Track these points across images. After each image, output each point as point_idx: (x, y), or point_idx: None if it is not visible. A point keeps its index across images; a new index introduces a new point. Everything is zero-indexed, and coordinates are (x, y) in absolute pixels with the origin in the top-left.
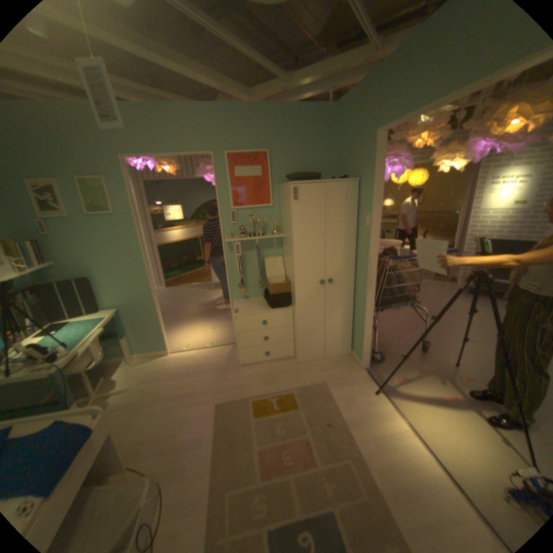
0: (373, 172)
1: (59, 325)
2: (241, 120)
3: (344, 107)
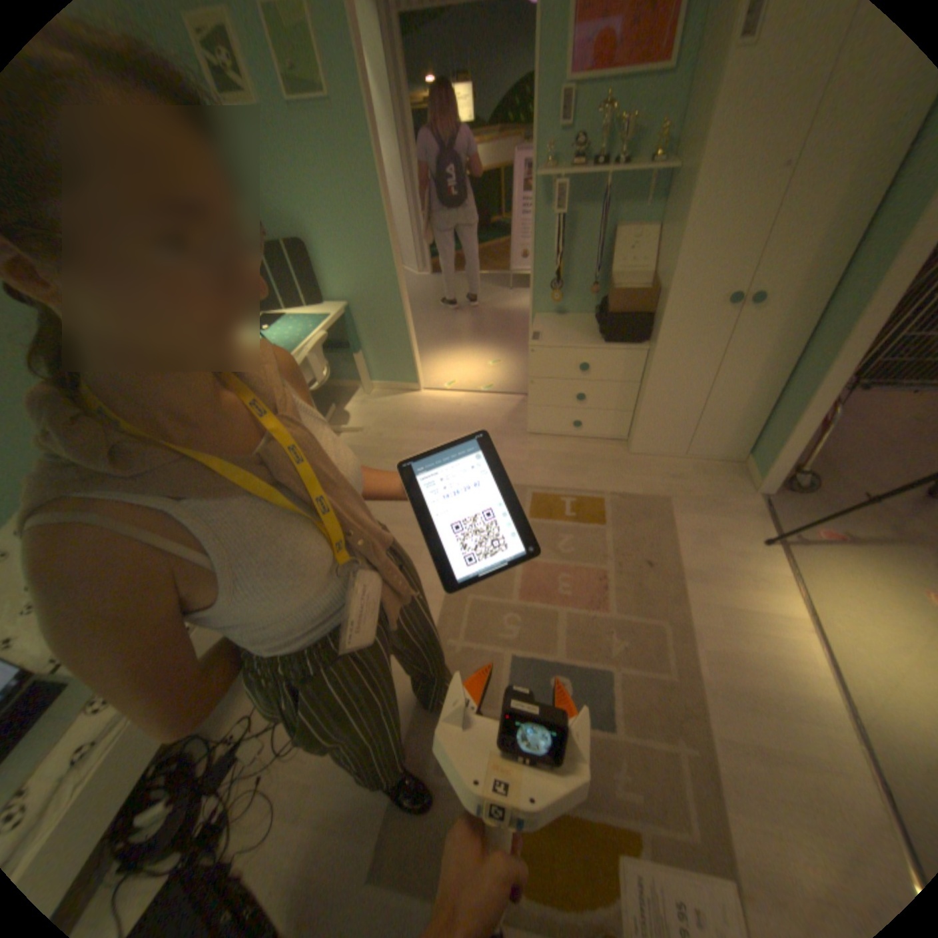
0: None
1: (272, 317)
2: None
3: None
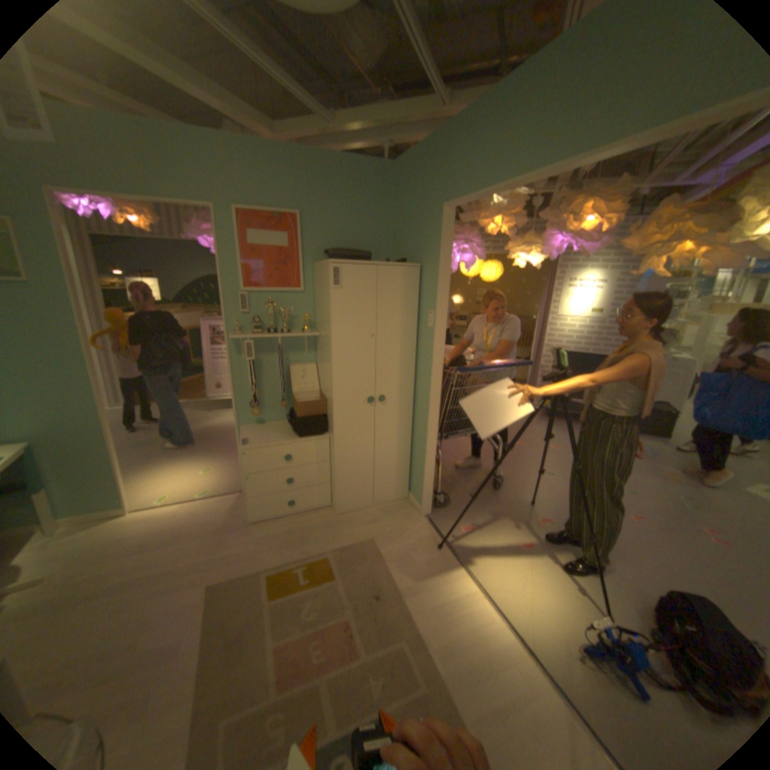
0: (437, 259)
1: None
2: (259, 163)
3: (403, 169)
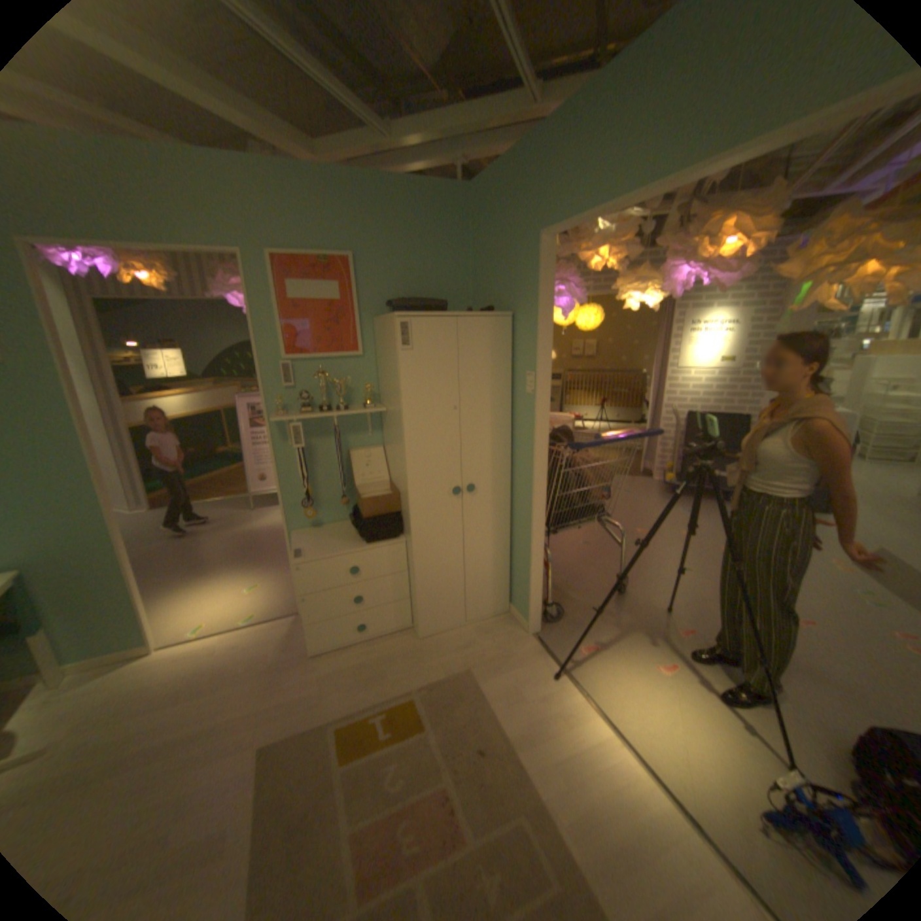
0: (535, 304)
1: None
2: (296, 194)
3: (482, 192)
